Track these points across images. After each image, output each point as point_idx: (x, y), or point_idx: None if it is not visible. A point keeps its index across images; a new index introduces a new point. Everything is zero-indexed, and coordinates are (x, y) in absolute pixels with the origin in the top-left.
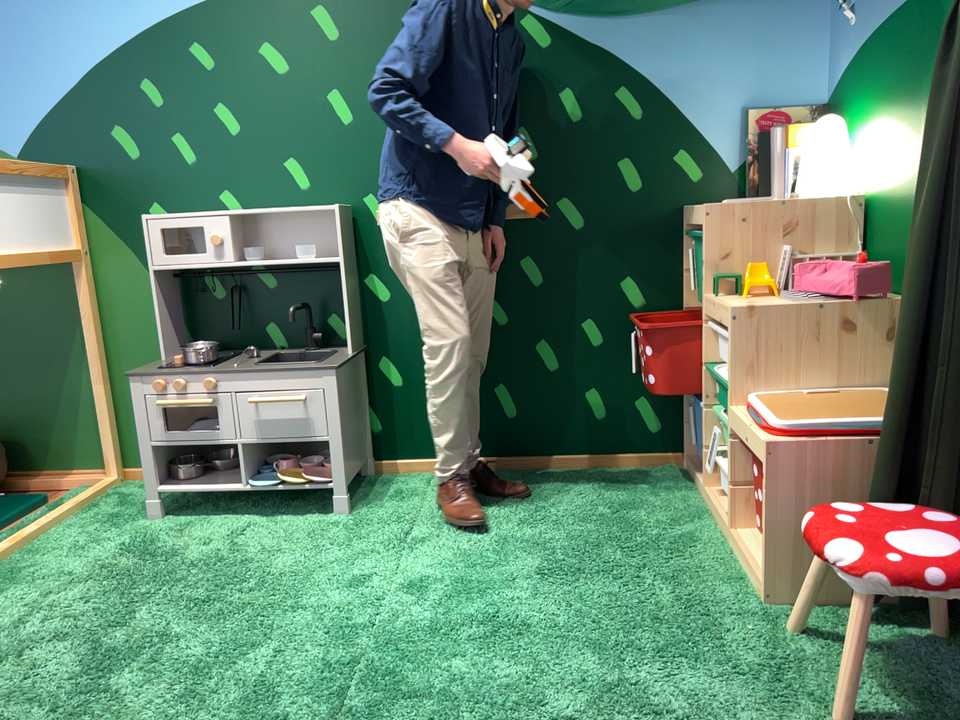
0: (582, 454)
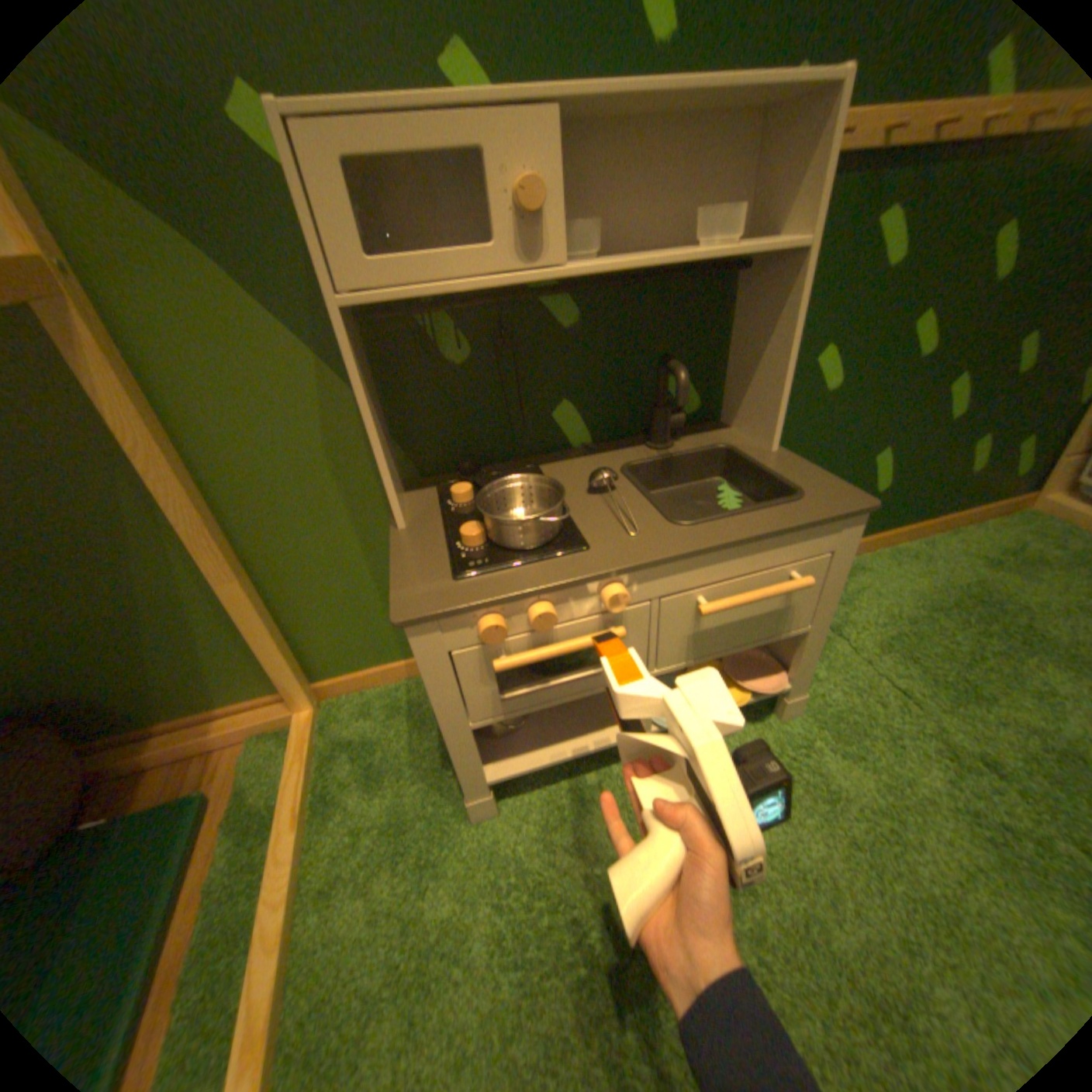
0: (942, 518)
